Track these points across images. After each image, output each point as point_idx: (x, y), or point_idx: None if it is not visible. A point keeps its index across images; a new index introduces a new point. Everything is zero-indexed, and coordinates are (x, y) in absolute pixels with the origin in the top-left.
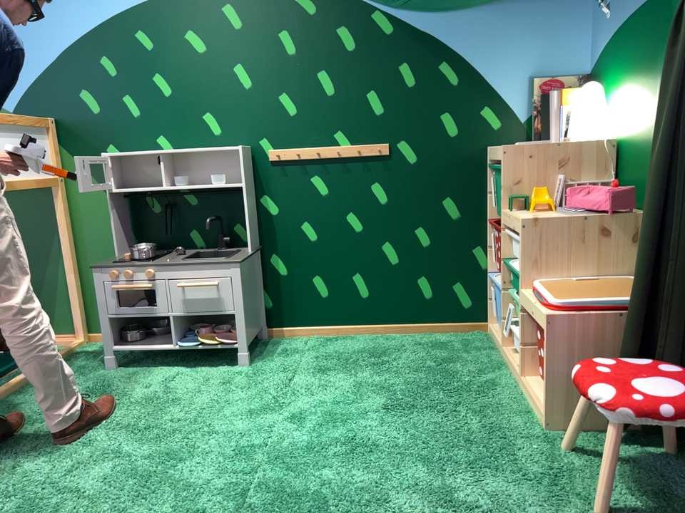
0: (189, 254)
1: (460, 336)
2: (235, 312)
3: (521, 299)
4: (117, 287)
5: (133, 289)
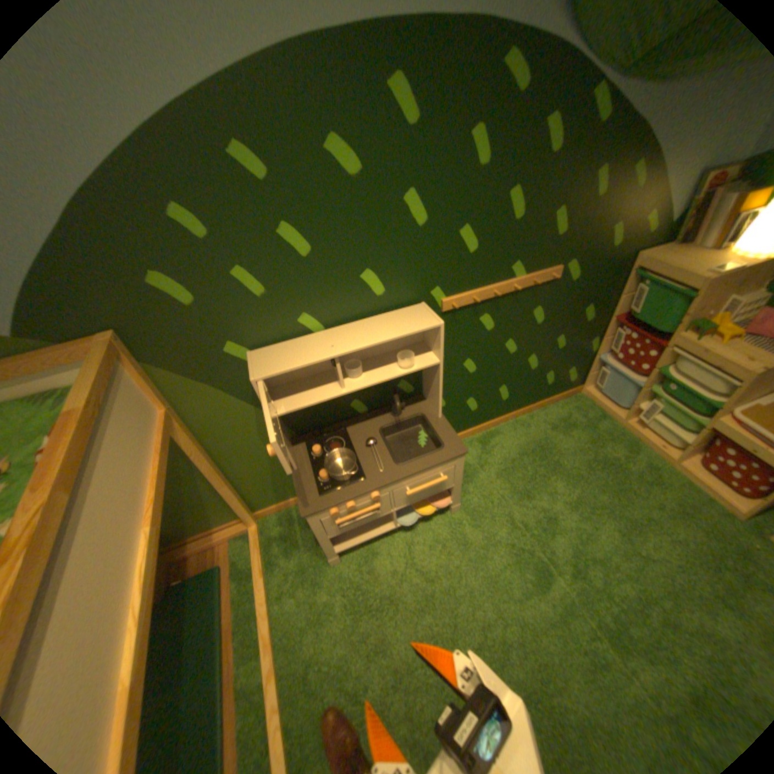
0: (382, 442)
1: (569, 405)
2: (456, 485)
3: (715, 425)
4: (343, 521)
5: (361, 515)
